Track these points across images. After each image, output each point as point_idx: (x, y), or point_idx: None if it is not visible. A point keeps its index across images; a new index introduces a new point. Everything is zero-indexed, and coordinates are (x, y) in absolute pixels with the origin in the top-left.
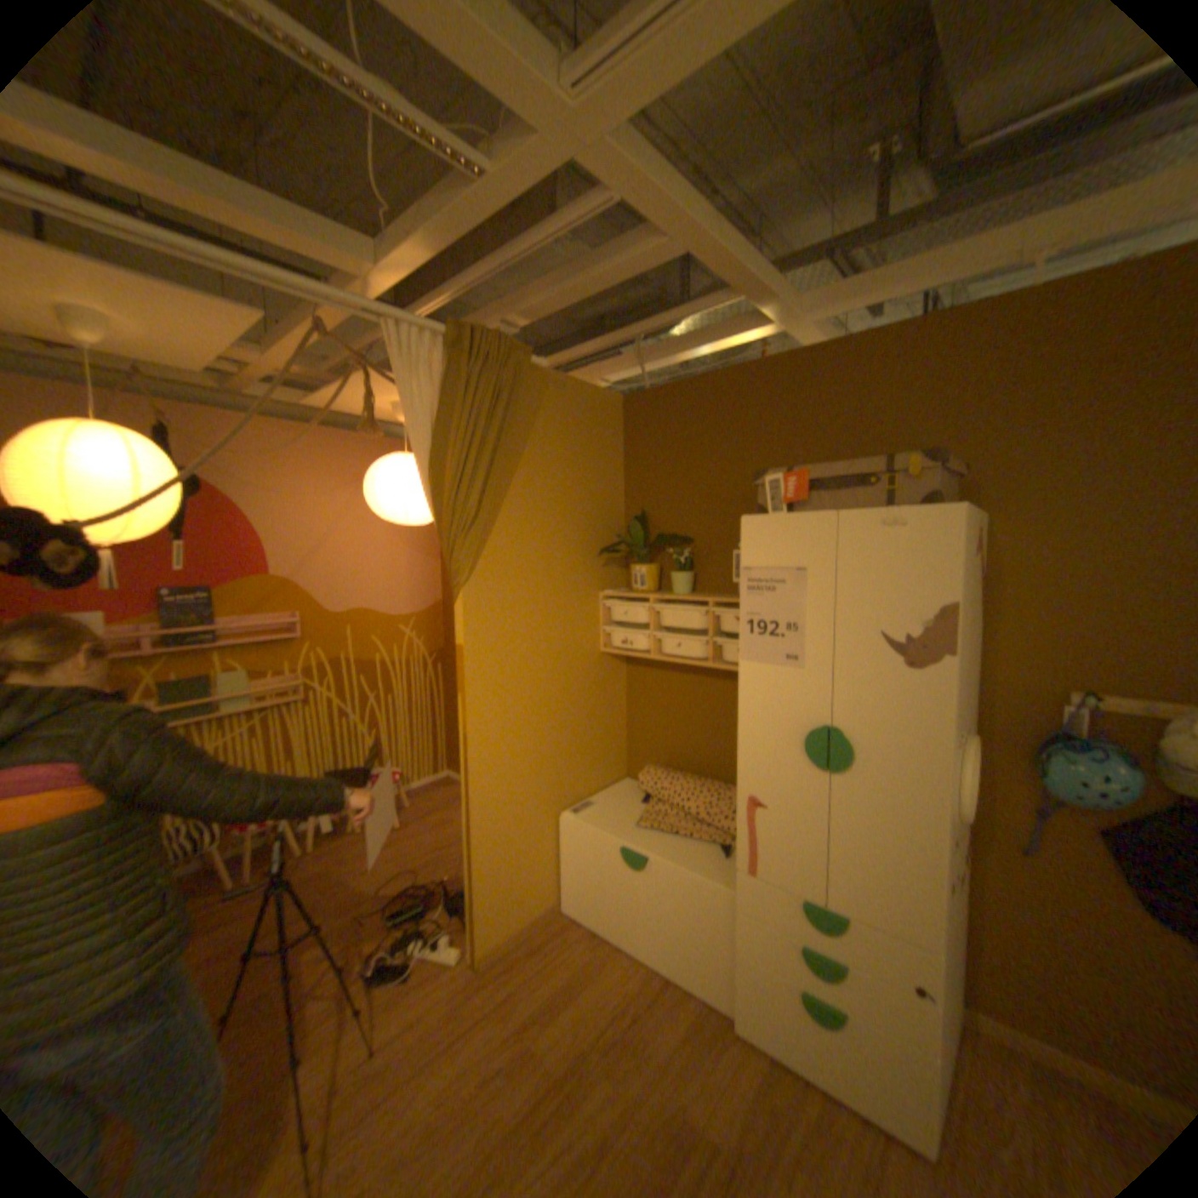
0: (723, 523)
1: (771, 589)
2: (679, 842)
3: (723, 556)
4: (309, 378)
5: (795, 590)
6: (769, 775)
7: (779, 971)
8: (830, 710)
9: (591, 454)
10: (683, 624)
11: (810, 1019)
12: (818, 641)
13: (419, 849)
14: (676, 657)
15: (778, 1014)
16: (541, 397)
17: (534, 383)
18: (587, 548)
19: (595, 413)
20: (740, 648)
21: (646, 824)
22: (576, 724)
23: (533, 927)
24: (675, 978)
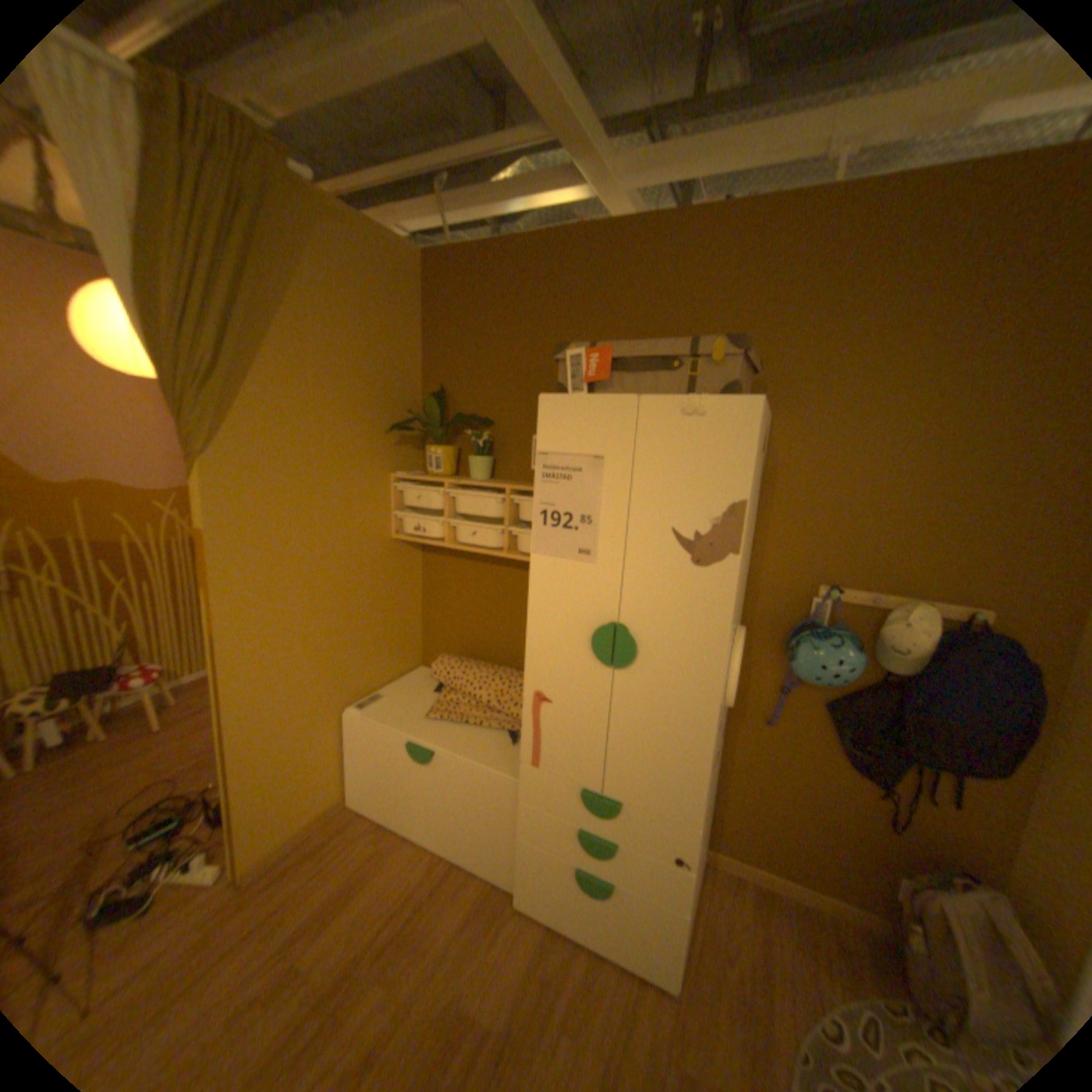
0: (525, 407)
1: (567, 478)
2: (468, 732)
3: (524, 442)
4: None
5: (591, 480)
6: (555, 671)
7: (555, 851)
8: (617, 606)
9: (381, 313)
10: (479, 512)
11: (581, 891)
12: (610, 536)
13: (183, 753)
14: (471, 546)
15: (553, 889)
16: (312, 227)
17: (301, 206)
18: (377, 423)
19: (386, 264)
20: (533, 541)
21: (436, 715)
22: (363, 616)
23: (312, 827)
24: (459, 861)
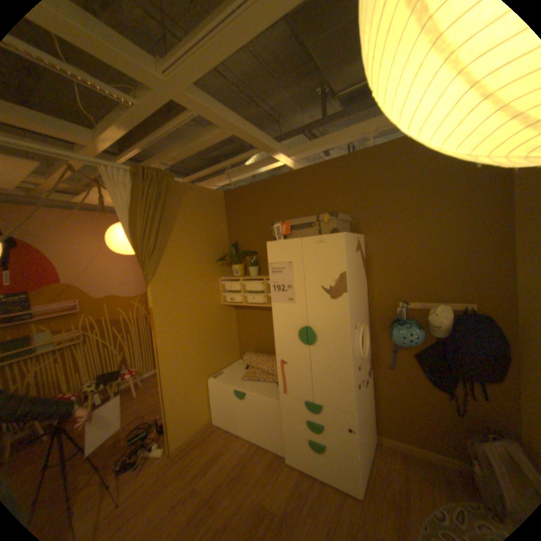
0: None
1: (280, 271)
2: (259, 384)
3: None
4: (77, 188)
5: (289, 271)
6: (287, 349)
7: (299, 433)
8: (306, 319)
9: (210, 218)
10: (254, 289)
11: (312, 451)
12: (299, 291)
13: (146, 406)
14: (253, 303)
15: (300, 451)
16: (183, 195)
17: (179, 189)
18: (212, 259)
19: (210, 200)
20: (271, 297)
21: (246, 378)
22: (213, 338)
23: (198, 433)
24: (261, 444)
